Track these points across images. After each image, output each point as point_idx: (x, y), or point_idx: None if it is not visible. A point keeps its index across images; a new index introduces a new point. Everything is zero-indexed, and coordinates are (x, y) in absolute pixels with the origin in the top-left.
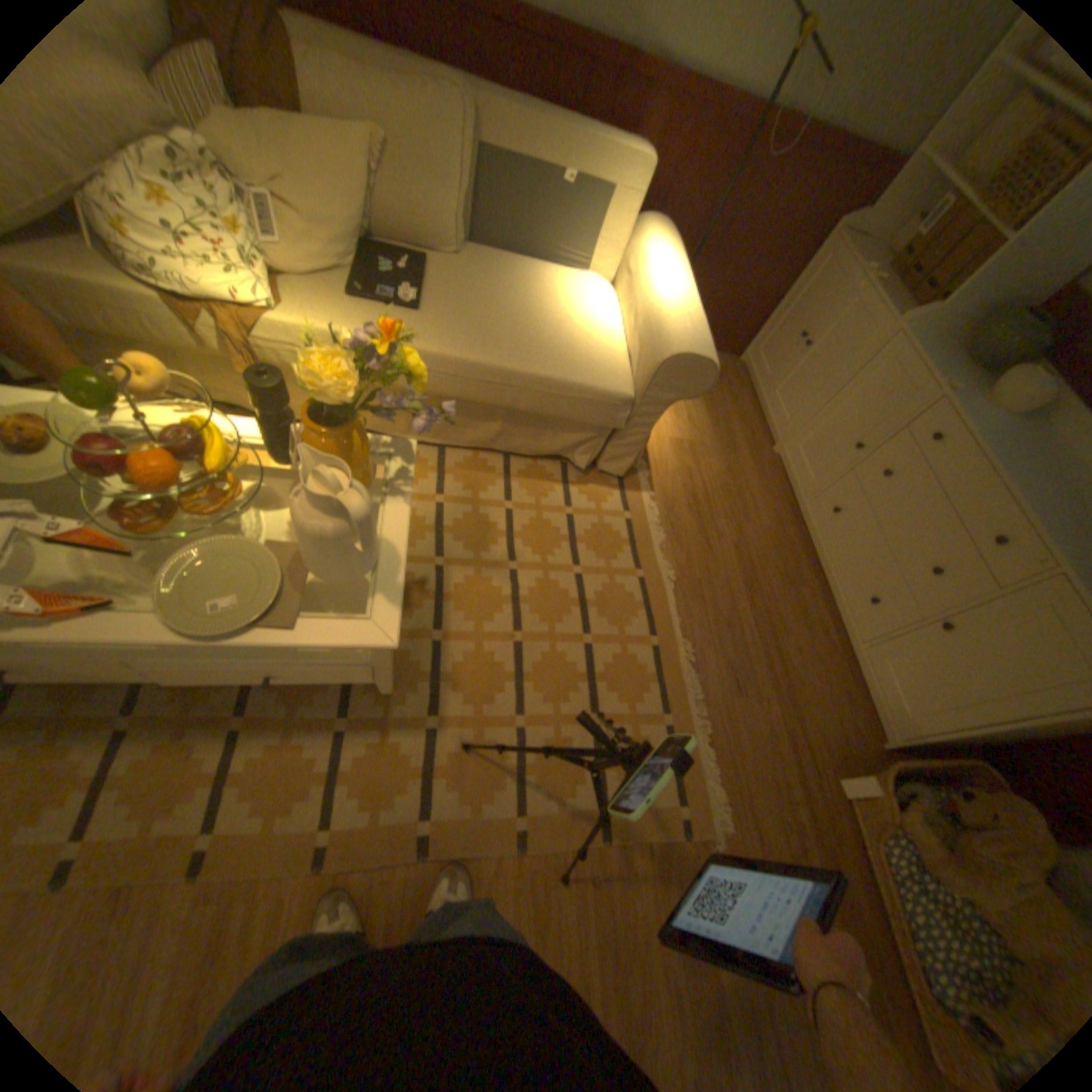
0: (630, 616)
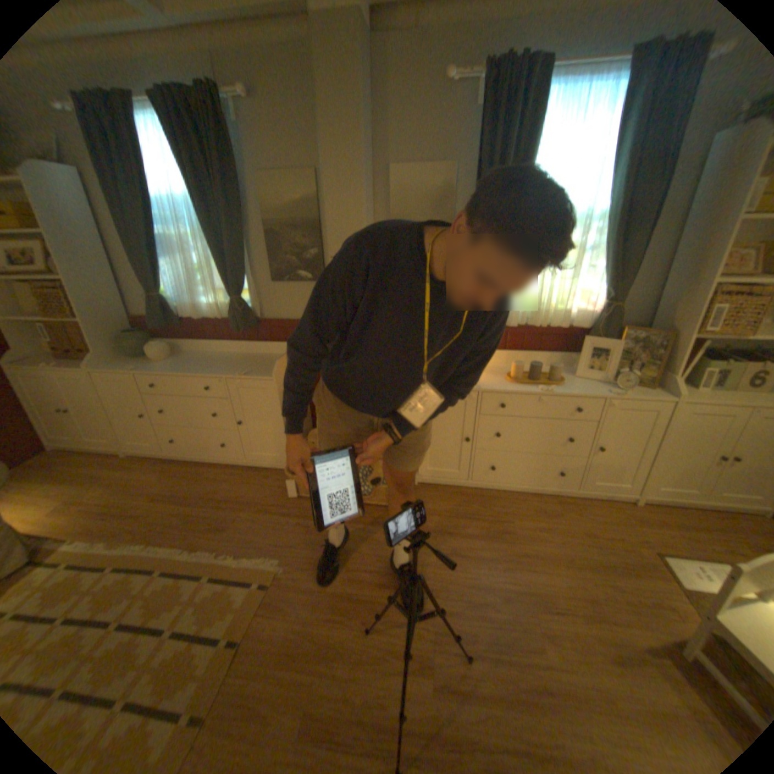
0: (125, 587)
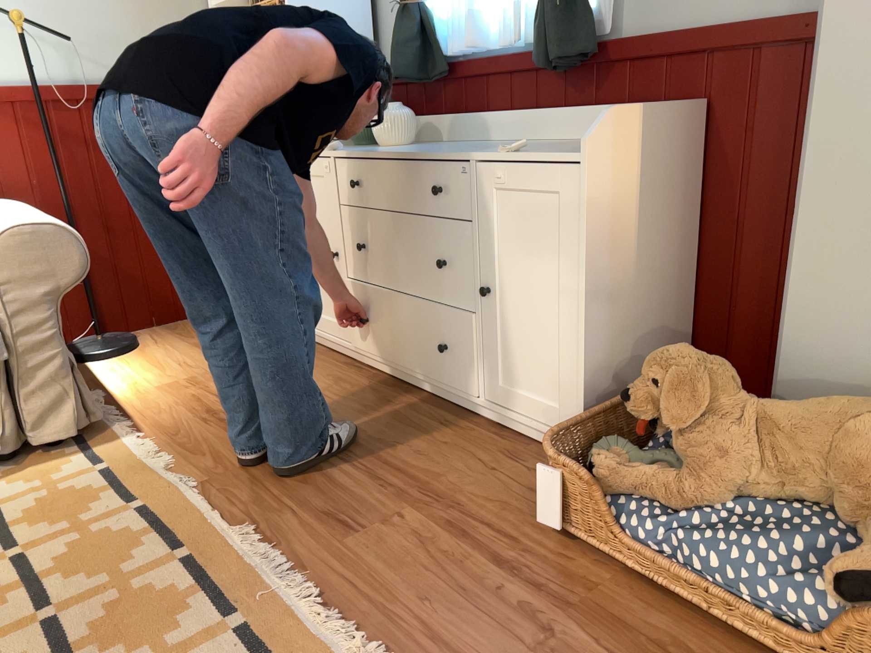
0: (129, 548)
